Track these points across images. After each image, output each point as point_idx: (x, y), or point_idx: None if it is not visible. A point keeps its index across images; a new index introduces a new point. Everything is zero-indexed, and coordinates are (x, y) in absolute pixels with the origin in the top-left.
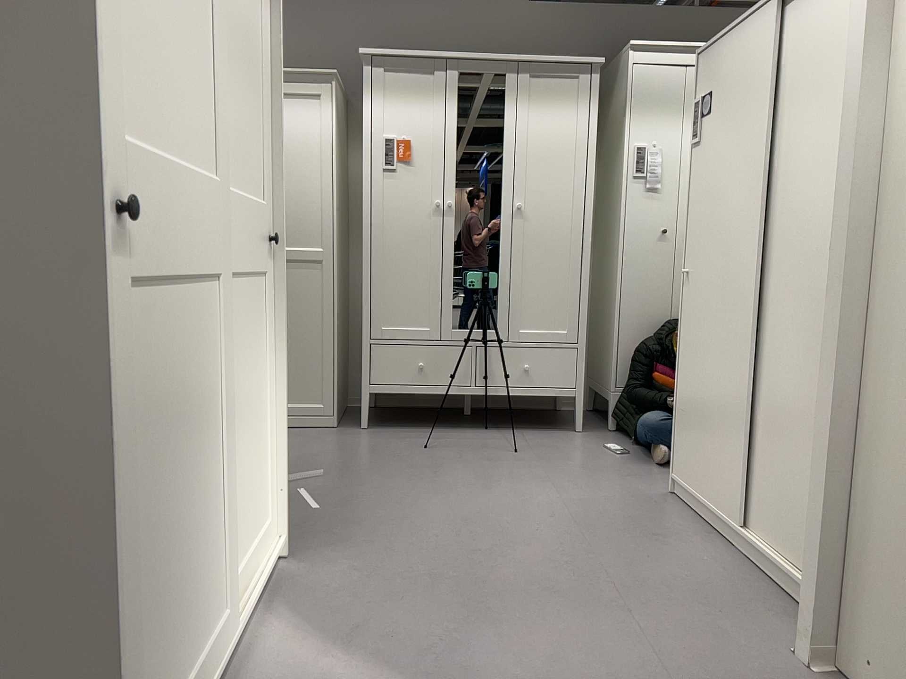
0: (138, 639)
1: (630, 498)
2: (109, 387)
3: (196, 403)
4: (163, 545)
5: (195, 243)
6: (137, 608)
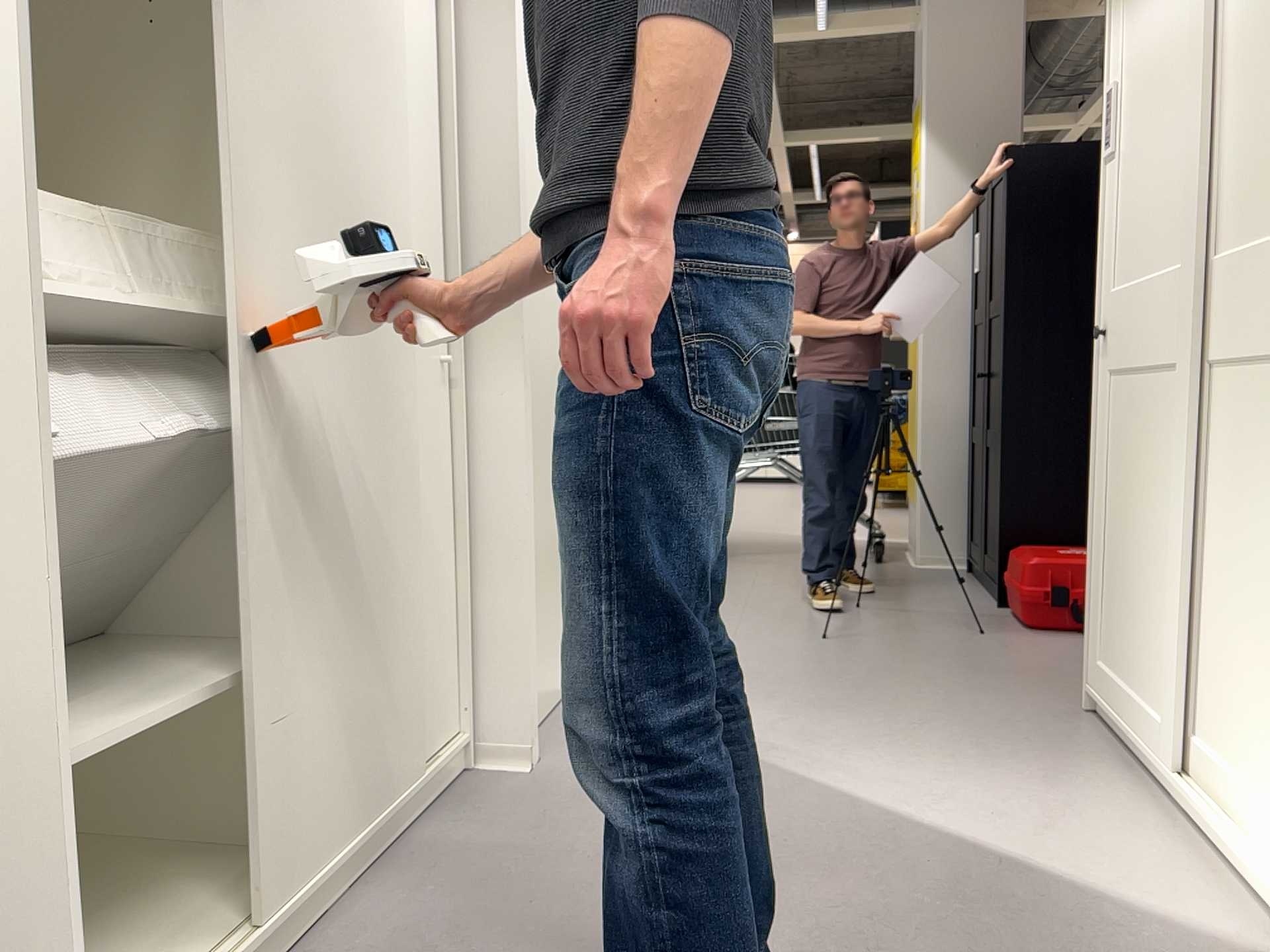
0: (1104, 589)
1: None
2: (1098, 426)
3: (1150, 476)
4: (1120, 556)
5: (1153, 335)
6: (1105, 569)
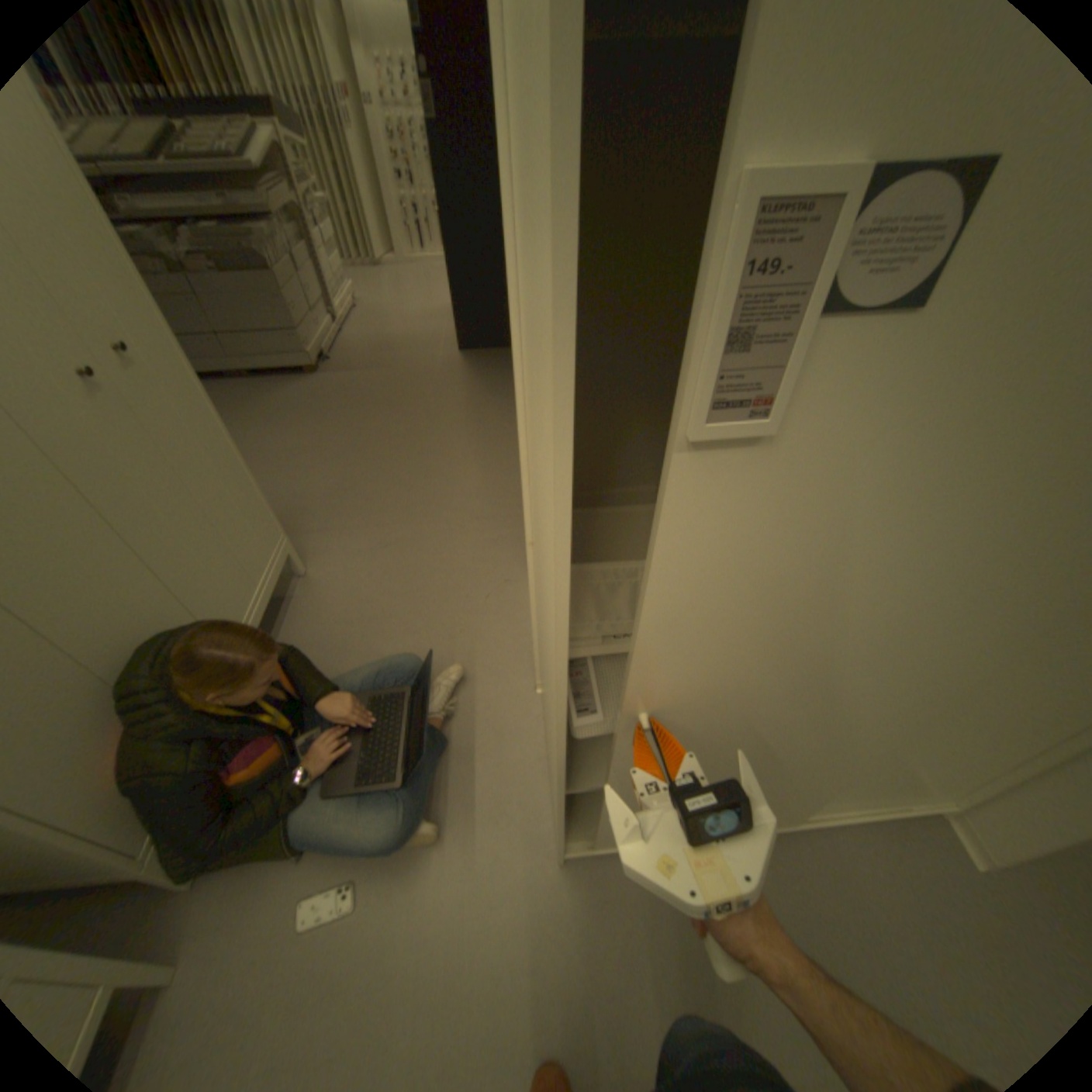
0: None
1: (584, 949)
2: None
3: None
4: None
5: None
6: None
